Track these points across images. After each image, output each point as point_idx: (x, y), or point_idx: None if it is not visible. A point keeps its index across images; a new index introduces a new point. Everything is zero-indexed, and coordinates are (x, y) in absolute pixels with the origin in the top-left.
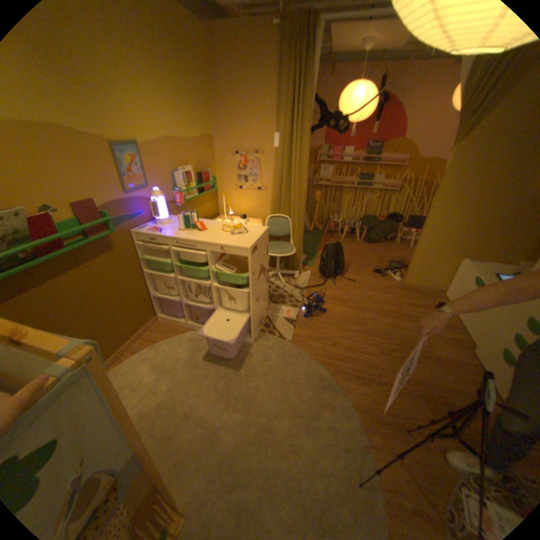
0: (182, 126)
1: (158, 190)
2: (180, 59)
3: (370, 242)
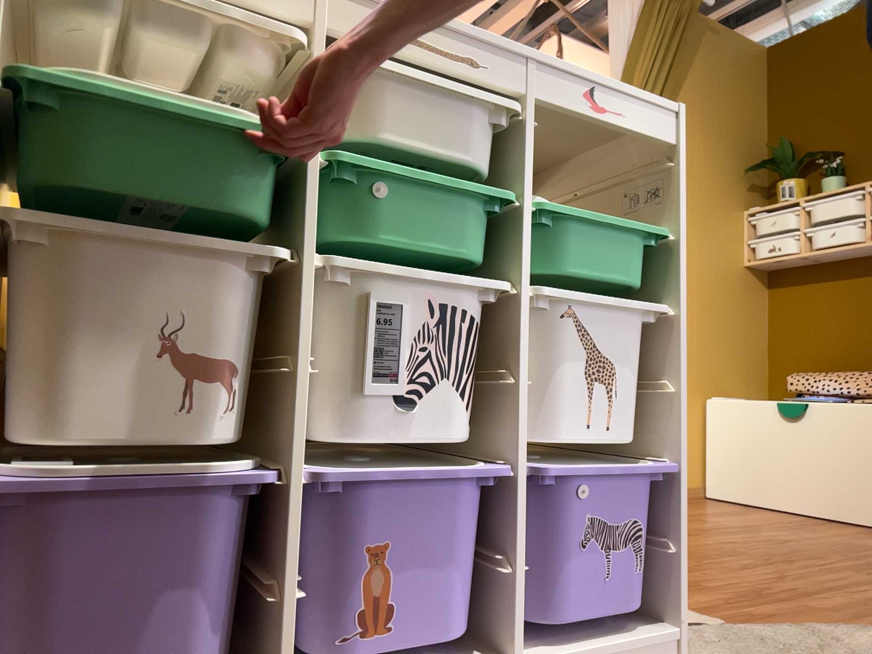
0: None
1: None
2: None
3: None
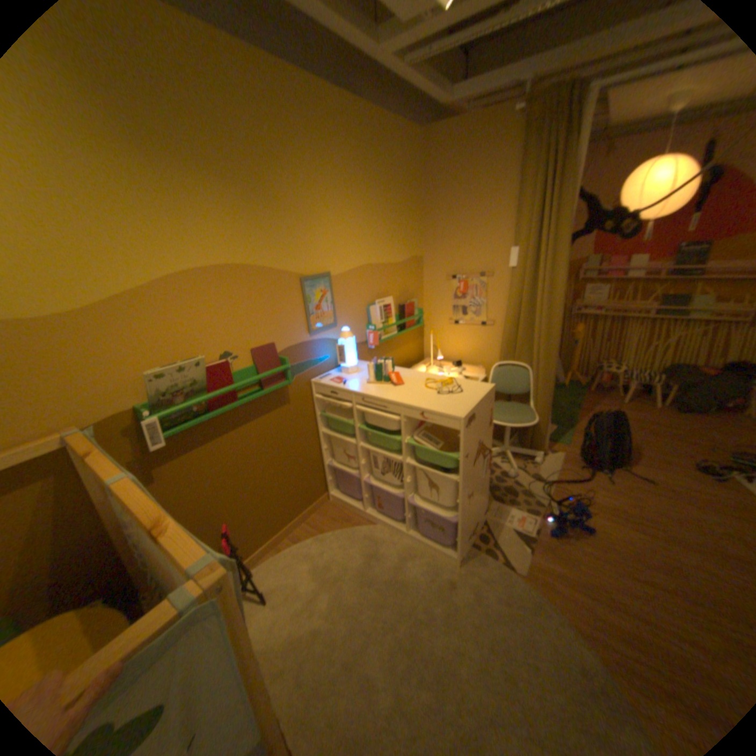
0: (385, 250)
1: (347, 330)
2: (390, 173)
3: (687, 412)
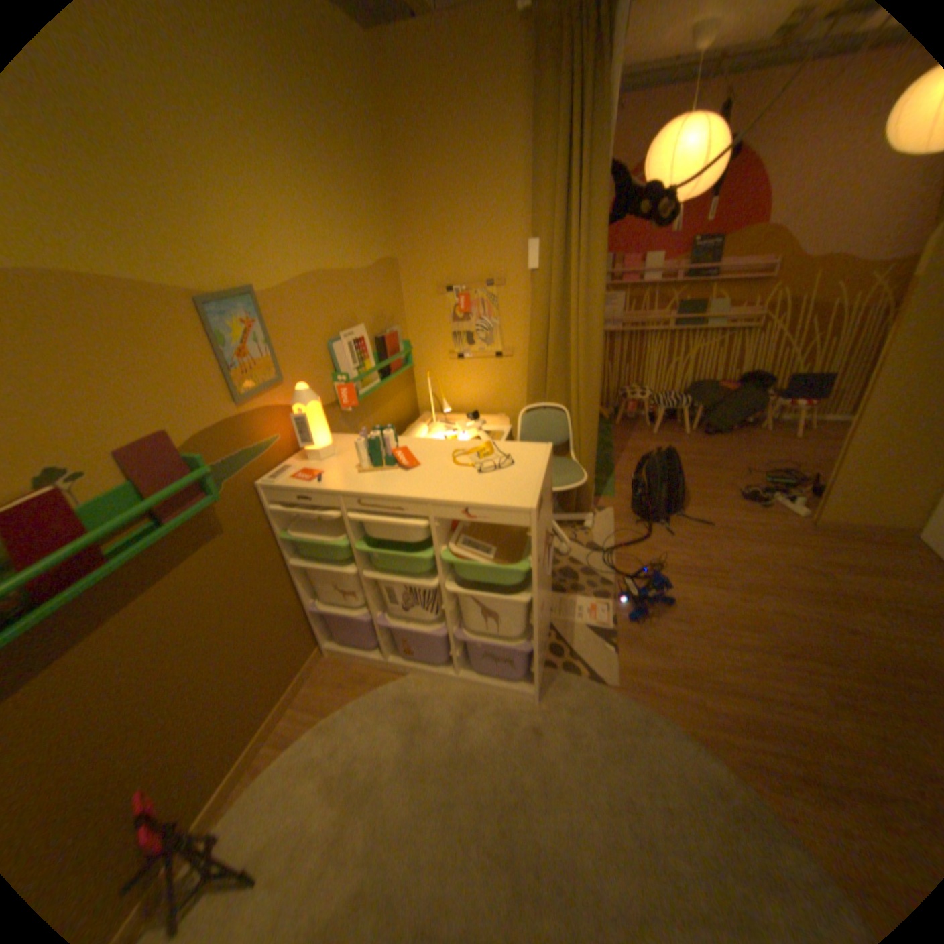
0: (342, 247)
1: (306, 388)
2: (328, 107)
3: (712, 434)
